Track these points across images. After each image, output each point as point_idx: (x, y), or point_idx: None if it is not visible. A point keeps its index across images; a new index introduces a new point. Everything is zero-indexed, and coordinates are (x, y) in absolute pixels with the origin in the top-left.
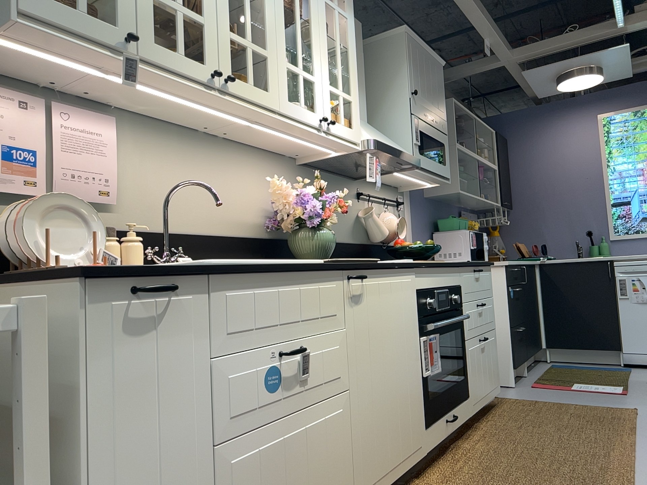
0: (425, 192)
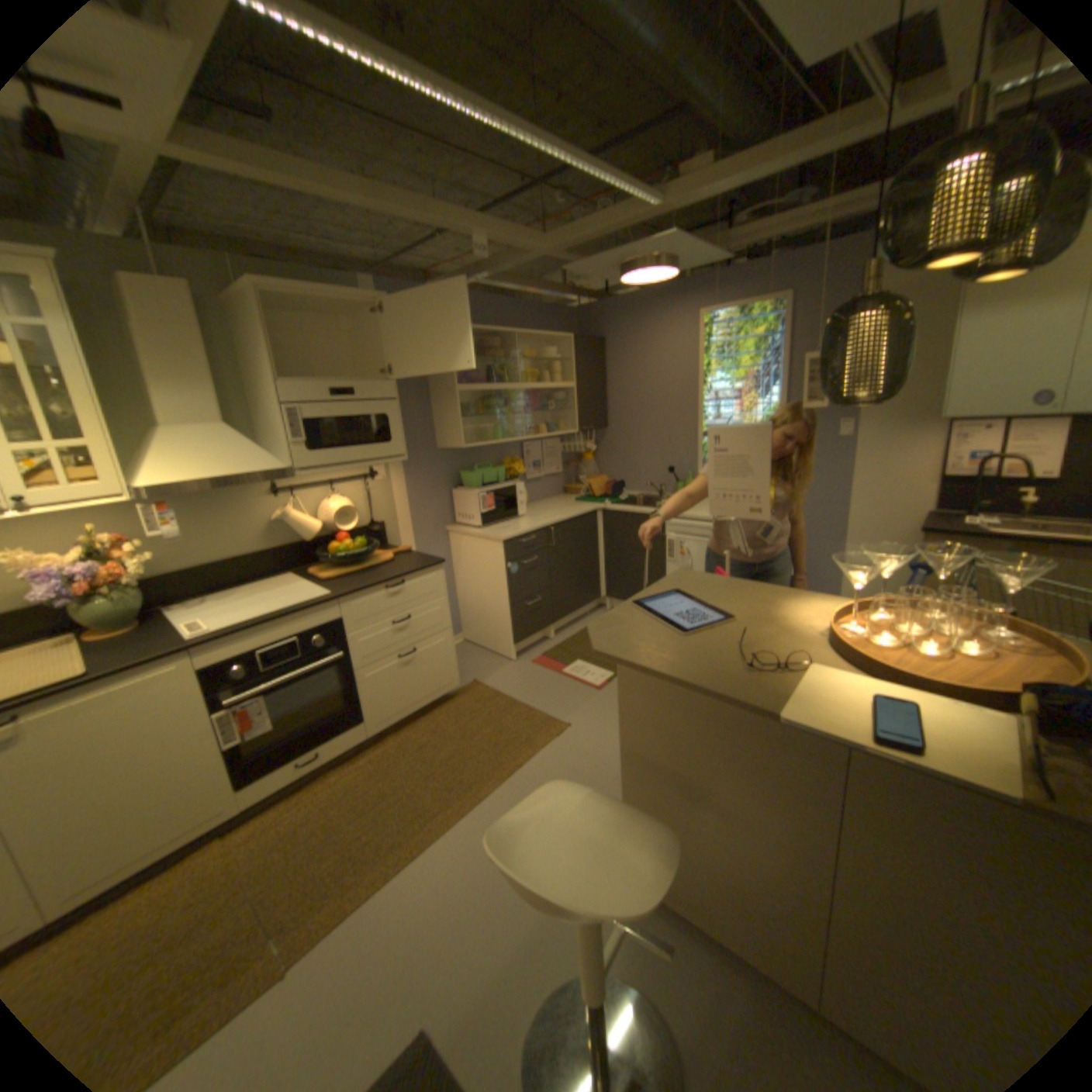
0: (437, 442)
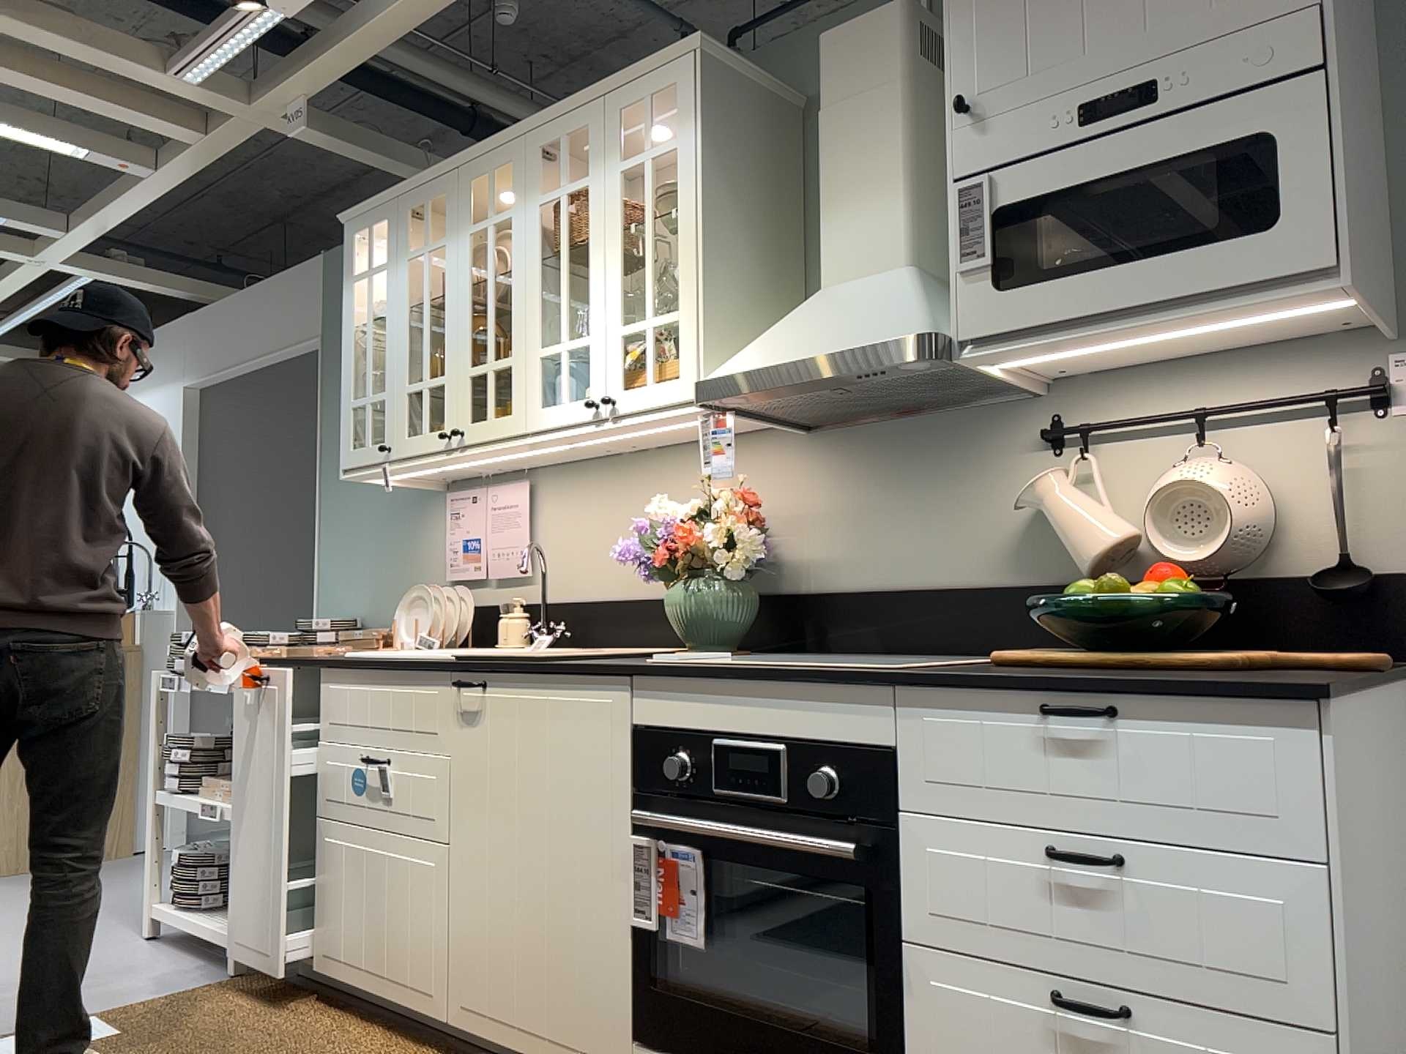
0: None
